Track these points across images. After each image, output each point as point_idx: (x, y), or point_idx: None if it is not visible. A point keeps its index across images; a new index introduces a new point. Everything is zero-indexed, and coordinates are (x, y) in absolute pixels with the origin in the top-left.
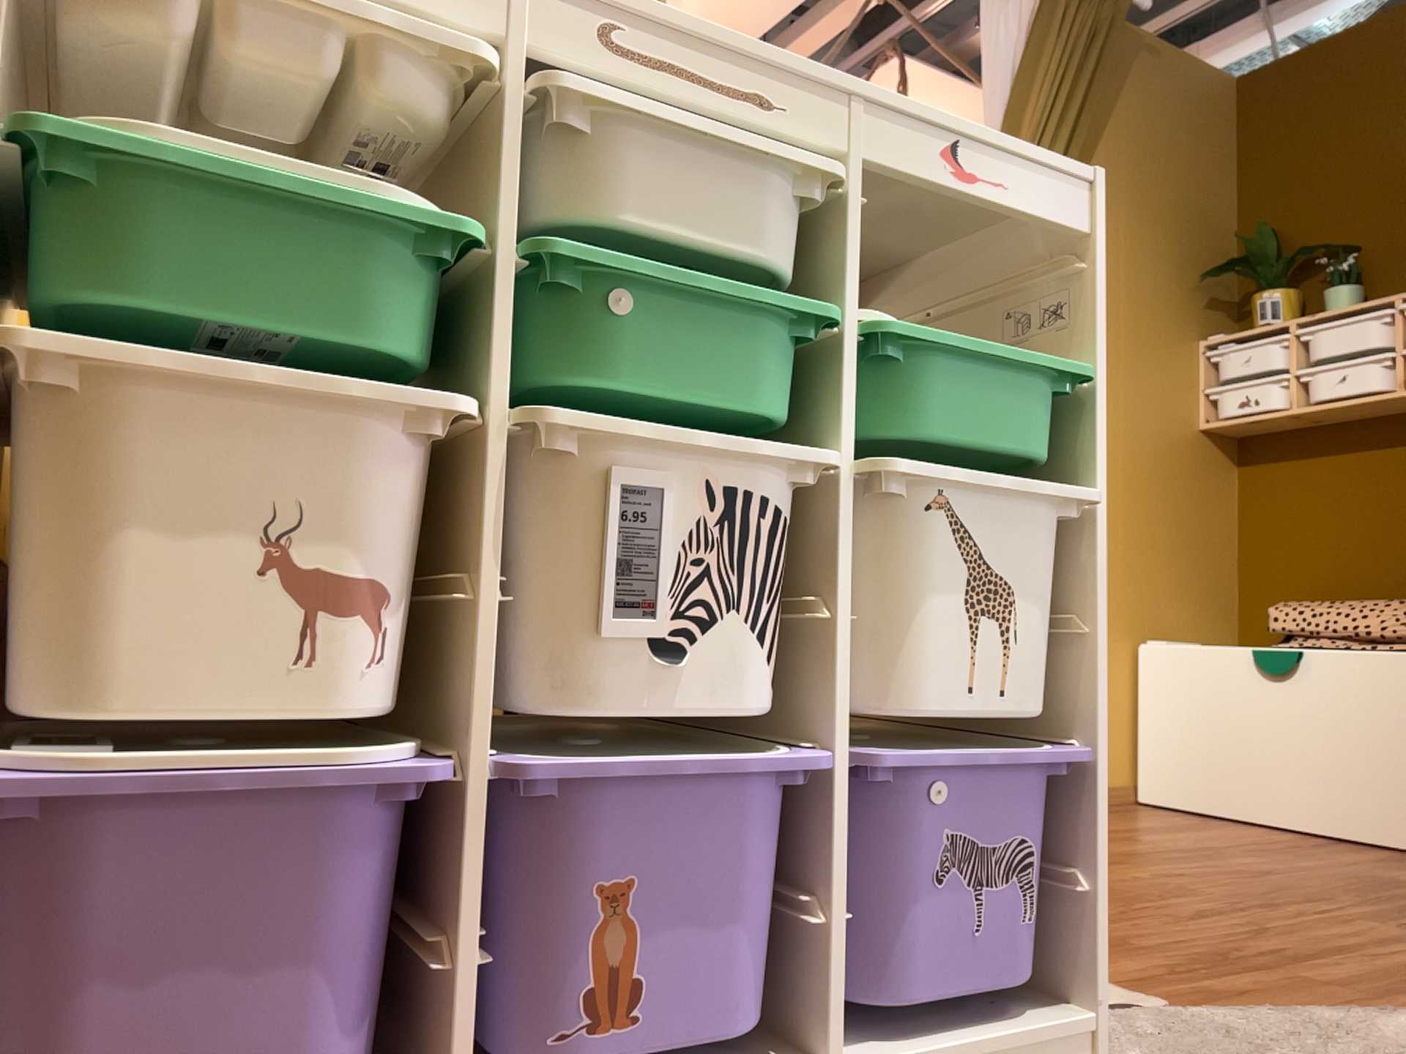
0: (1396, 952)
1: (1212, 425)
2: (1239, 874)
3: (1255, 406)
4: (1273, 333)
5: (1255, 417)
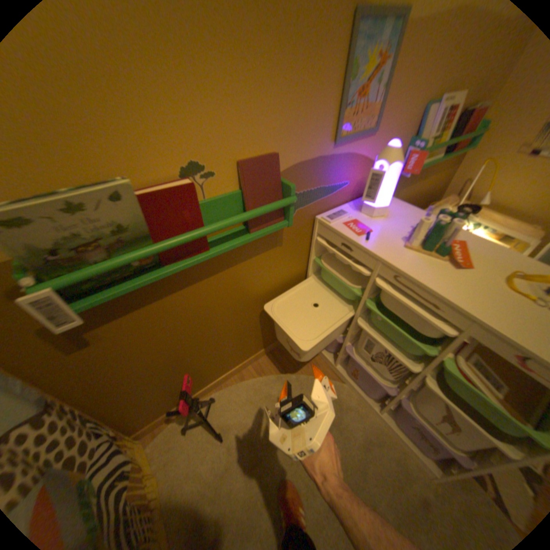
0: None
1: None
2: None
3: None
4: None
5: None
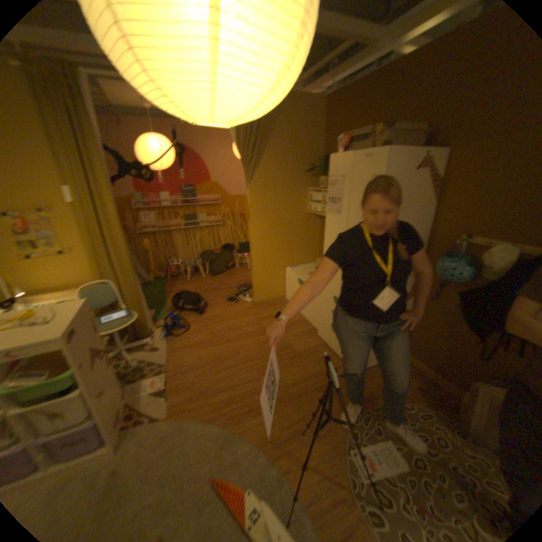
0: (239, 393)
1: (310, 213)
2: (257, 348)
3: (318, 211)
4: (322, 191)
5: (317, 214)
